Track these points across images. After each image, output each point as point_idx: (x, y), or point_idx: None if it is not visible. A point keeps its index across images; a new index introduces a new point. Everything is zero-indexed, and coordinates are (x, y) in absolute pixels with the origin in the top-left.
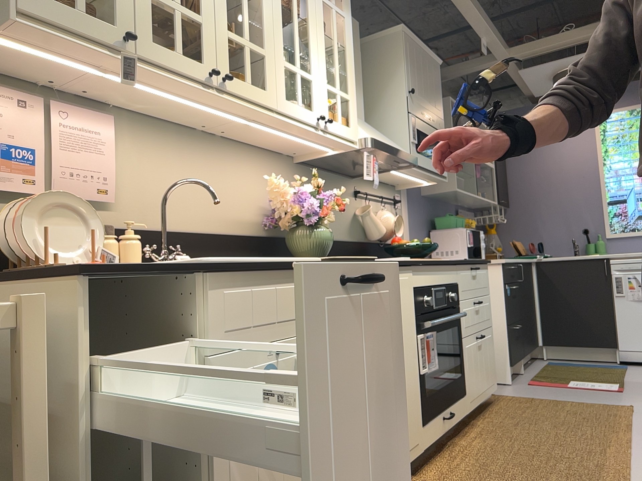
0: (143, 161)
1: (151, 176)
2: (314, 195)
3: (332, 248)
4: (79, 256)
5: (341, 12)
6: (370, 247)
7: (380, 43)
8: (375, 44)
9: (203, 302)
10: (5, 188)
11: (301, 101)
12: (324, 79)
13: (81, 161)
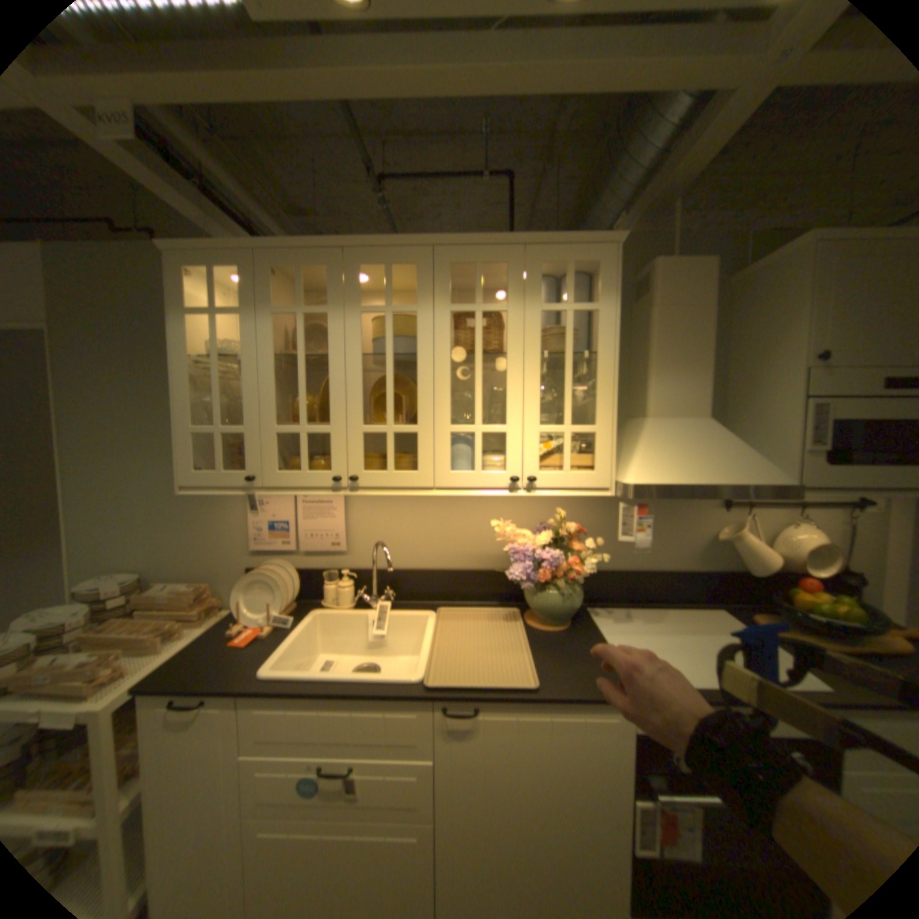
0: (375, 513)
1: (383, 524)
2: (559, 544)
3: (646, 582)
4: (257, 622)
5: (588, 305)
6: (751, 581)
7: (777, 268)
8: (770, 271)
9: (236, 716)
10: (274, 547)
11: (479, 466)
12: (533, 421)
13: (318, 525)
